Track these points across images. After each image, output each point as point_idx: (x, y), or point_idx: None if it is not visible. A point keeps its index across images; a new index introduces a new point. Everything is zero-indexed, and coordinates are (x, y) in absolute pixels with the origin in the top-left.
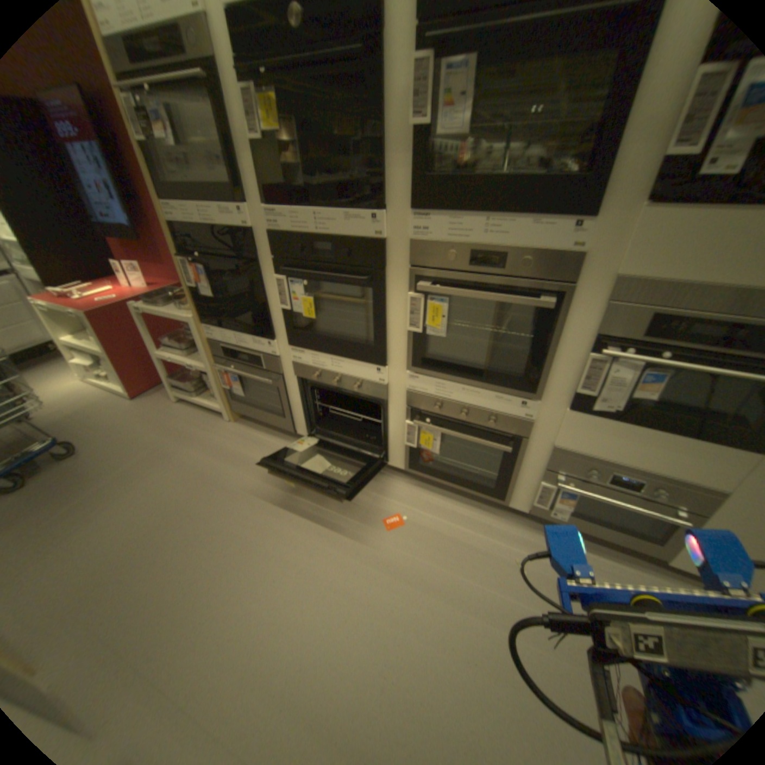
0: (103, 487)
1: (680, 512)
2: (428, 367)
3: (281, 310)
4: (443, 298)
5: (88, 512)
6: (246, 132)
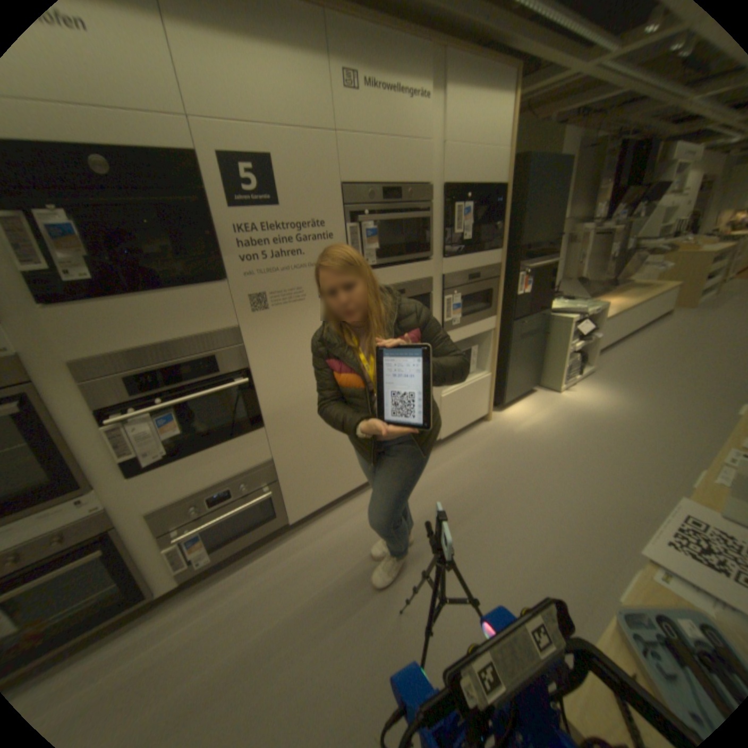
0: None
1: (260, 490)
2: None
3: None
4: None
5: None
6: None
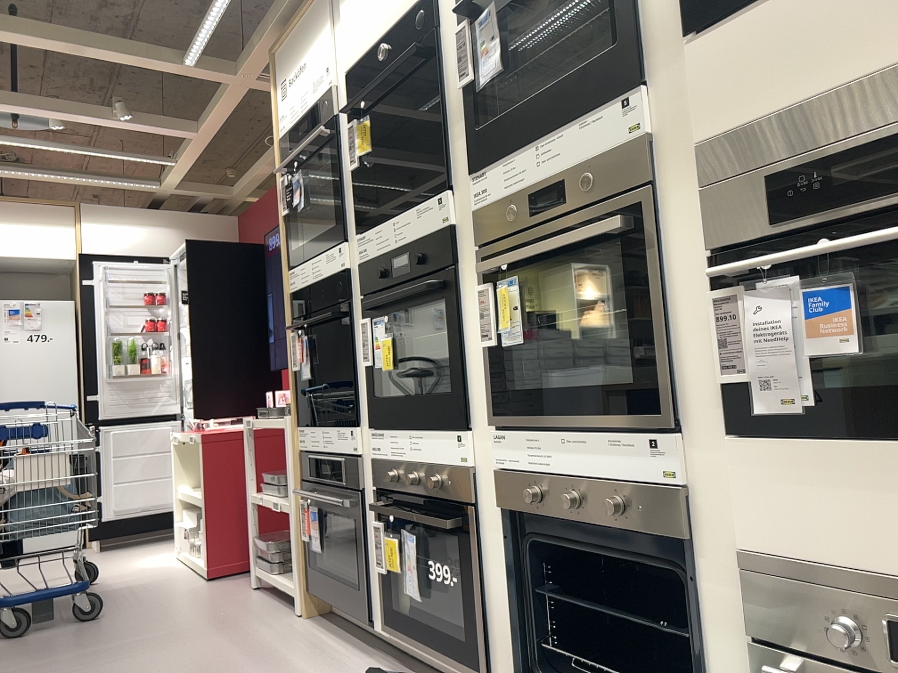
0: (88, 653)
1: None
2: (514, 410)
3: (365, 372)
4: (513, 277)
5: (48, 672)
6: (351, 167)
